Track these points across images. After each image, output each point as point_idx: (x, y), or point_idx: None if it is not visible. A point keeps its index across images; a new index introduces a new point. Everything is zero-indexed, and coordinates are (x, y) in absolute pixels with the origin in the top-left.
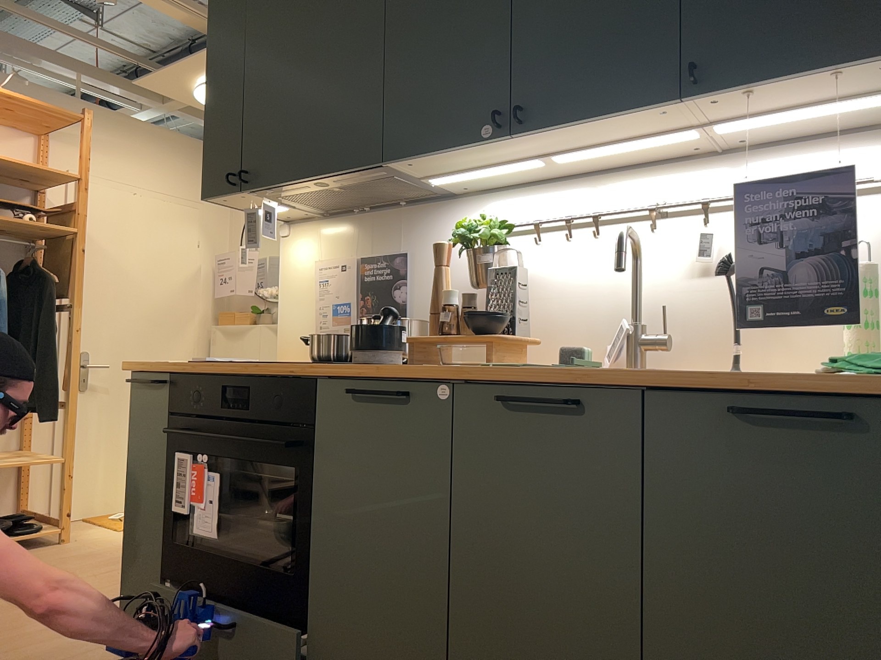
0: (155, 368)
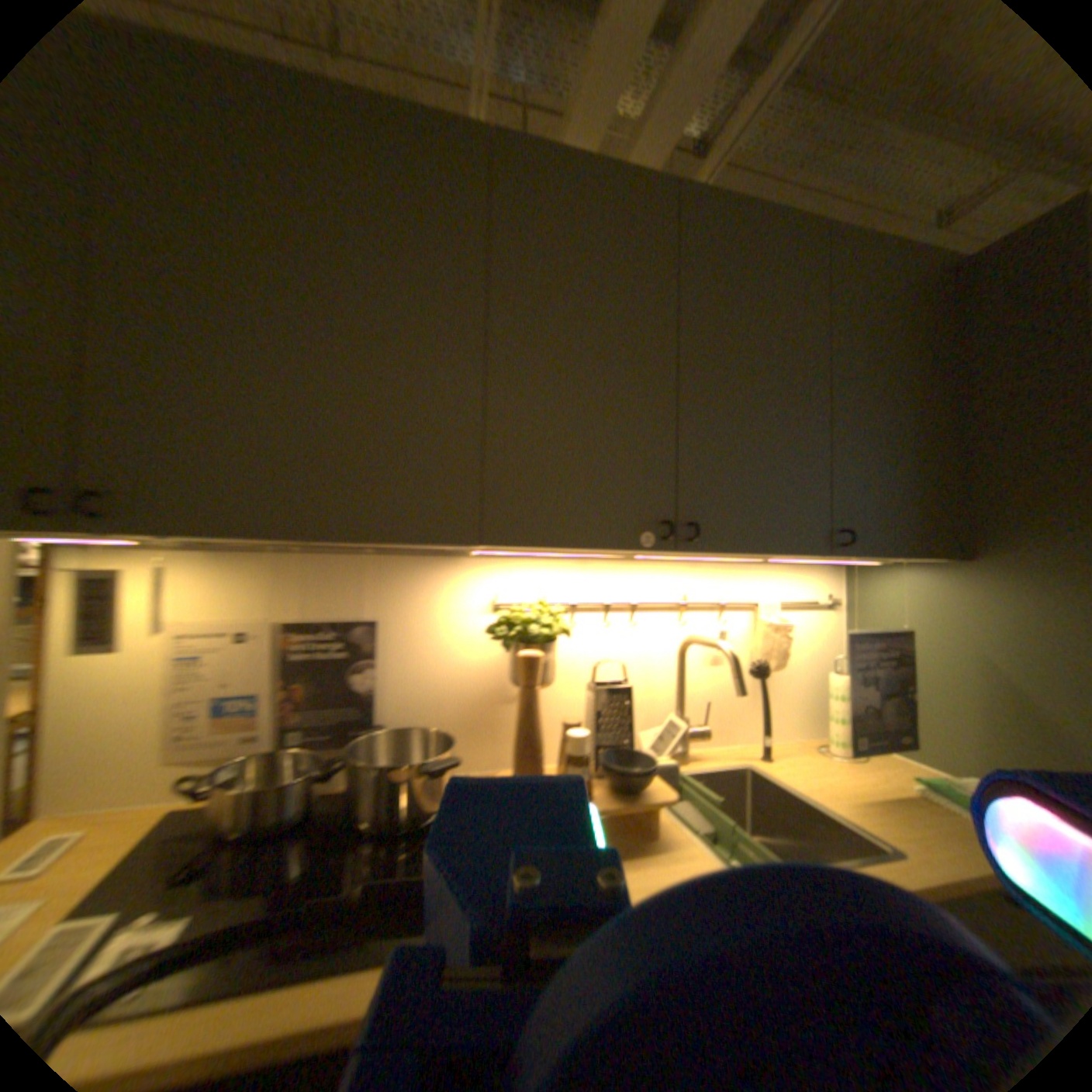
0: None
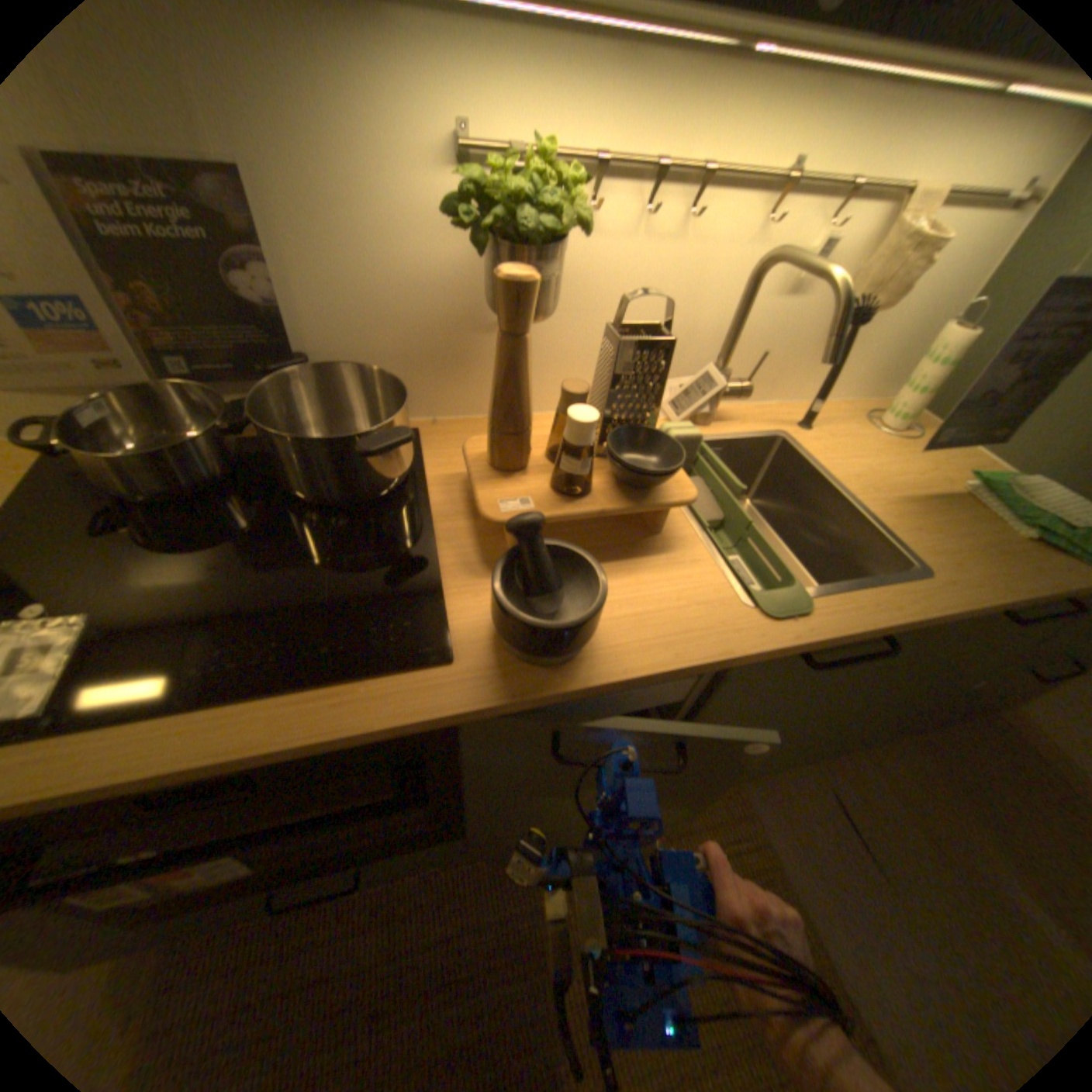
0: None
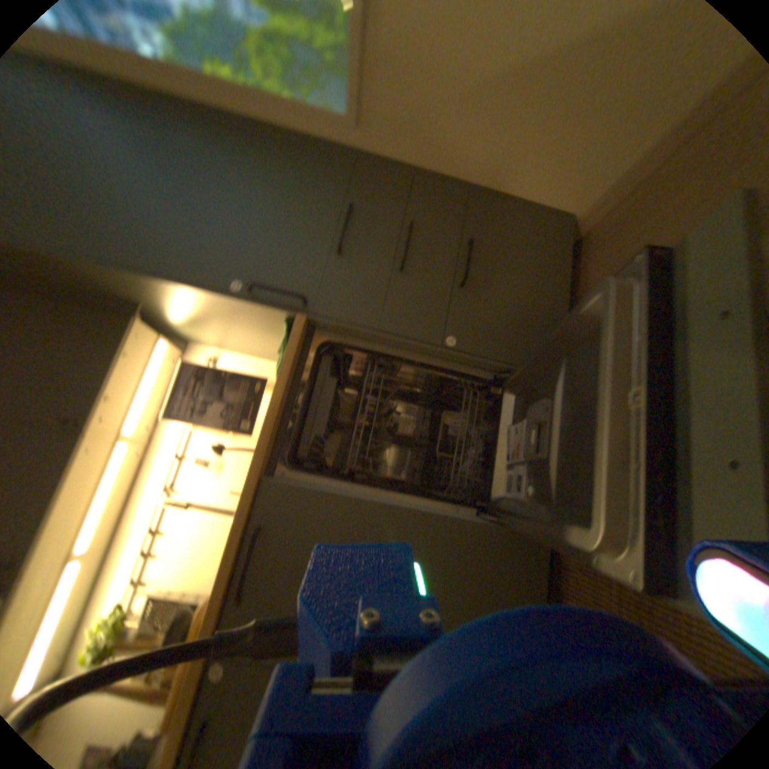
0: None
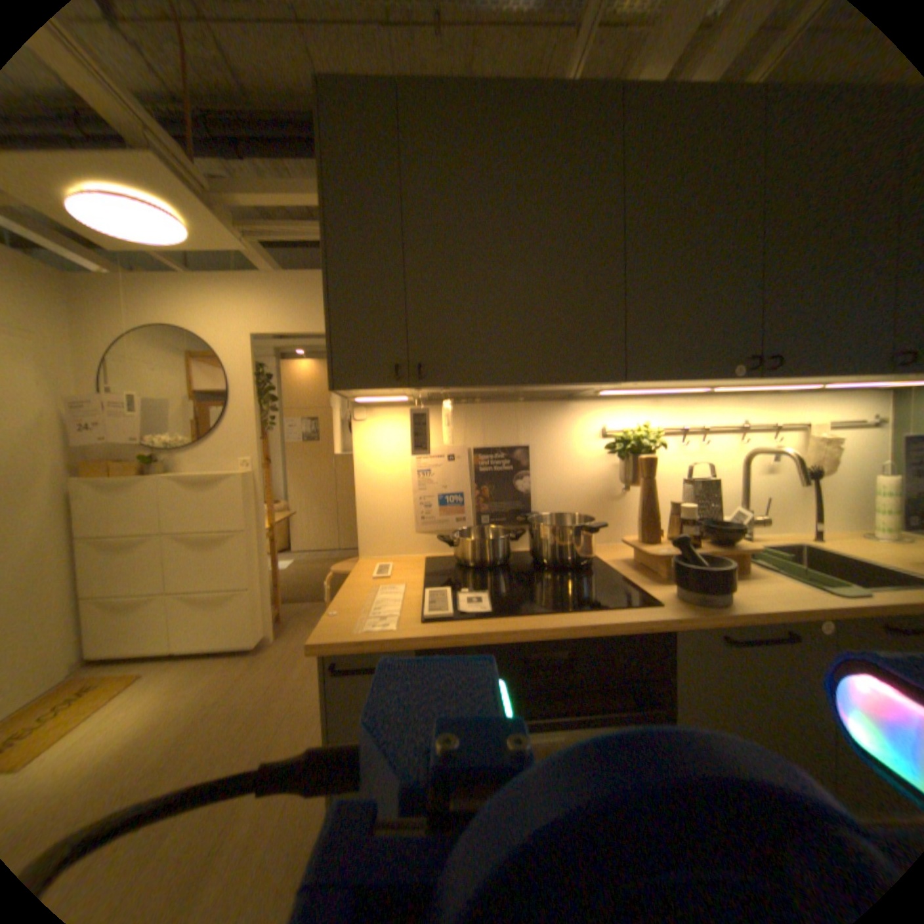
0: (387, 645)
